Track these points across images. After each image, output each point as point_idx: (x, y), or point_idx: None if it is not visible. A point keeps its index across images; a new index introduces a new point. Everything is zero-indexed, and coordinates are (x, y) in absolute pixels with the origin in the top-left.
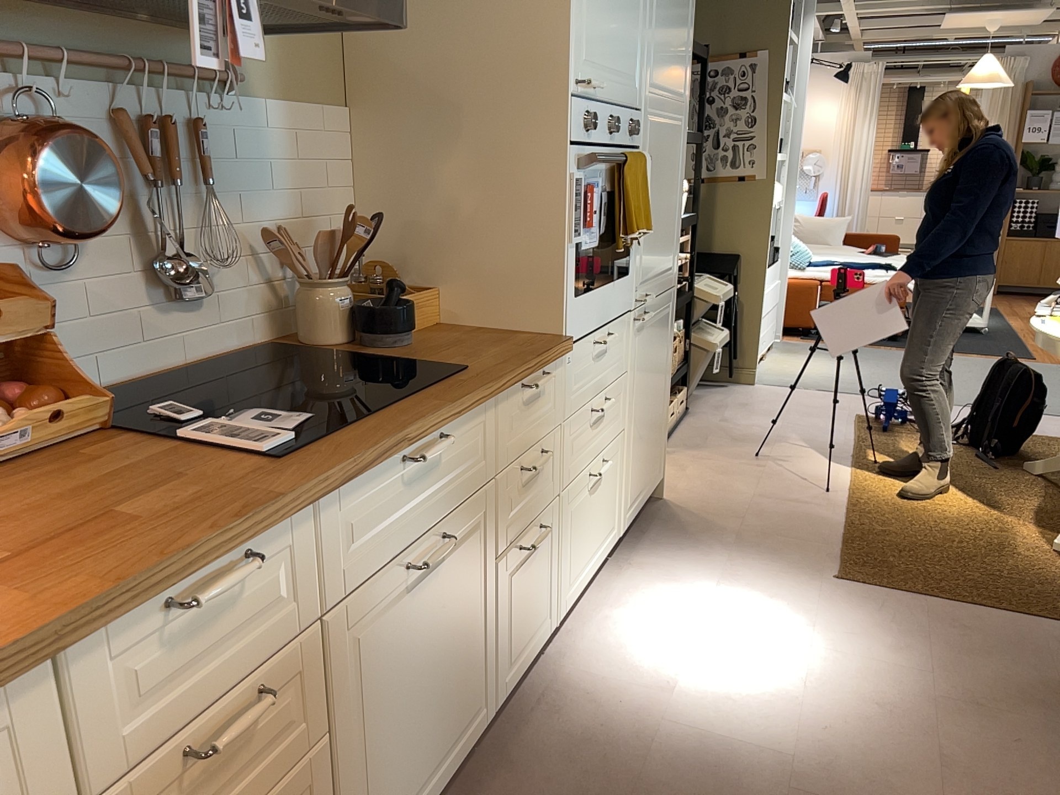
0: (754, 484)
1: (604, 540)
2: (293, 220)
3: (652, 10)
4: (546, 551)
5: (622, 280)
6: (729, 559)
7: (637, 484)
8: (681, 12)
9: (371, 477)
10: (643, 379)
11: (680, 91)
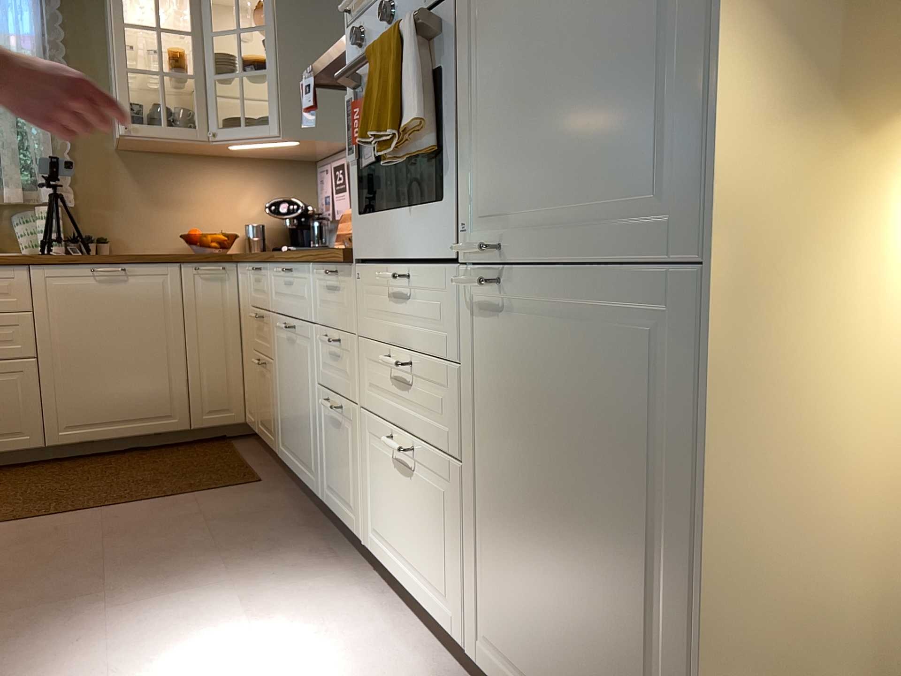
0: None
1: (428, 585)
2: None
3: None
4: (349, 444)
5: (430, 207)
6: None
7: (516, 645)
8: None
9: (276, 268)
10: (514, 425)
11: None
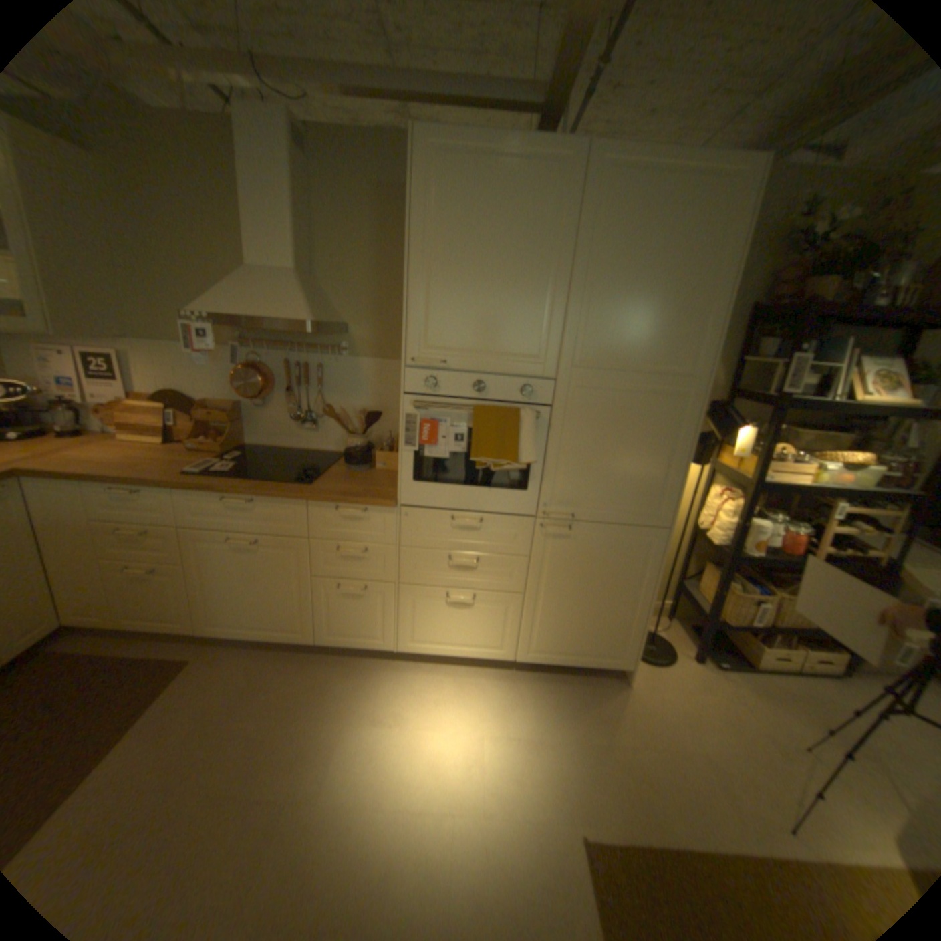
0: (730, 755)
1: (478, 647)
2: (373, 408)
3: (573, 303)
4: (376, 604)
5: (508, 491)
6: (562, 745)
7: (553, 644)
8: (671, 297)
9: (203, 496)
10: (565, 574)
11: (674, 365)
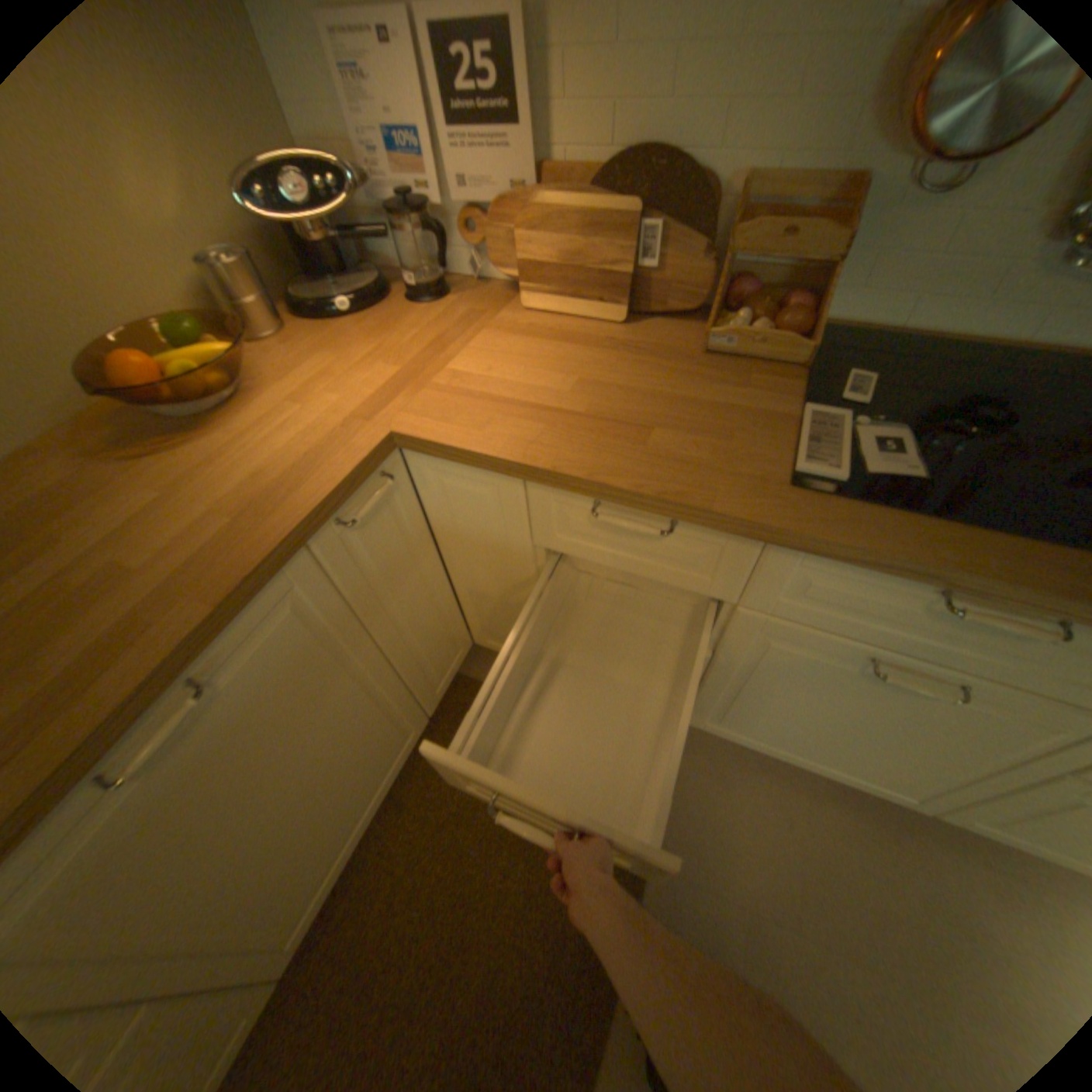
0: None
1: None
2: None
3: None
4: None
5: None
6: None
7: None
8: None
9: (878, 572)
10: None
11: None
